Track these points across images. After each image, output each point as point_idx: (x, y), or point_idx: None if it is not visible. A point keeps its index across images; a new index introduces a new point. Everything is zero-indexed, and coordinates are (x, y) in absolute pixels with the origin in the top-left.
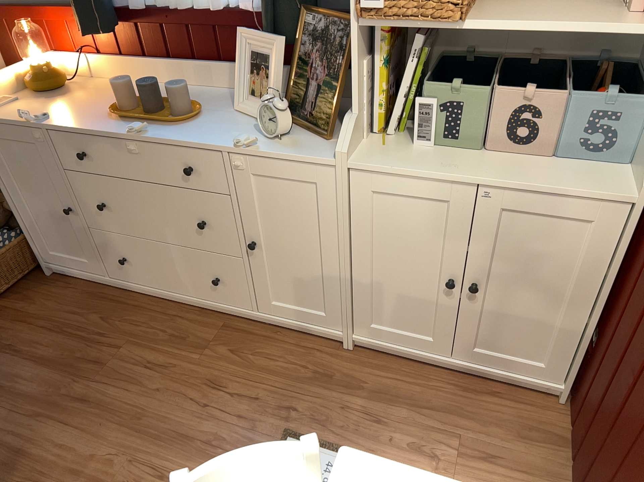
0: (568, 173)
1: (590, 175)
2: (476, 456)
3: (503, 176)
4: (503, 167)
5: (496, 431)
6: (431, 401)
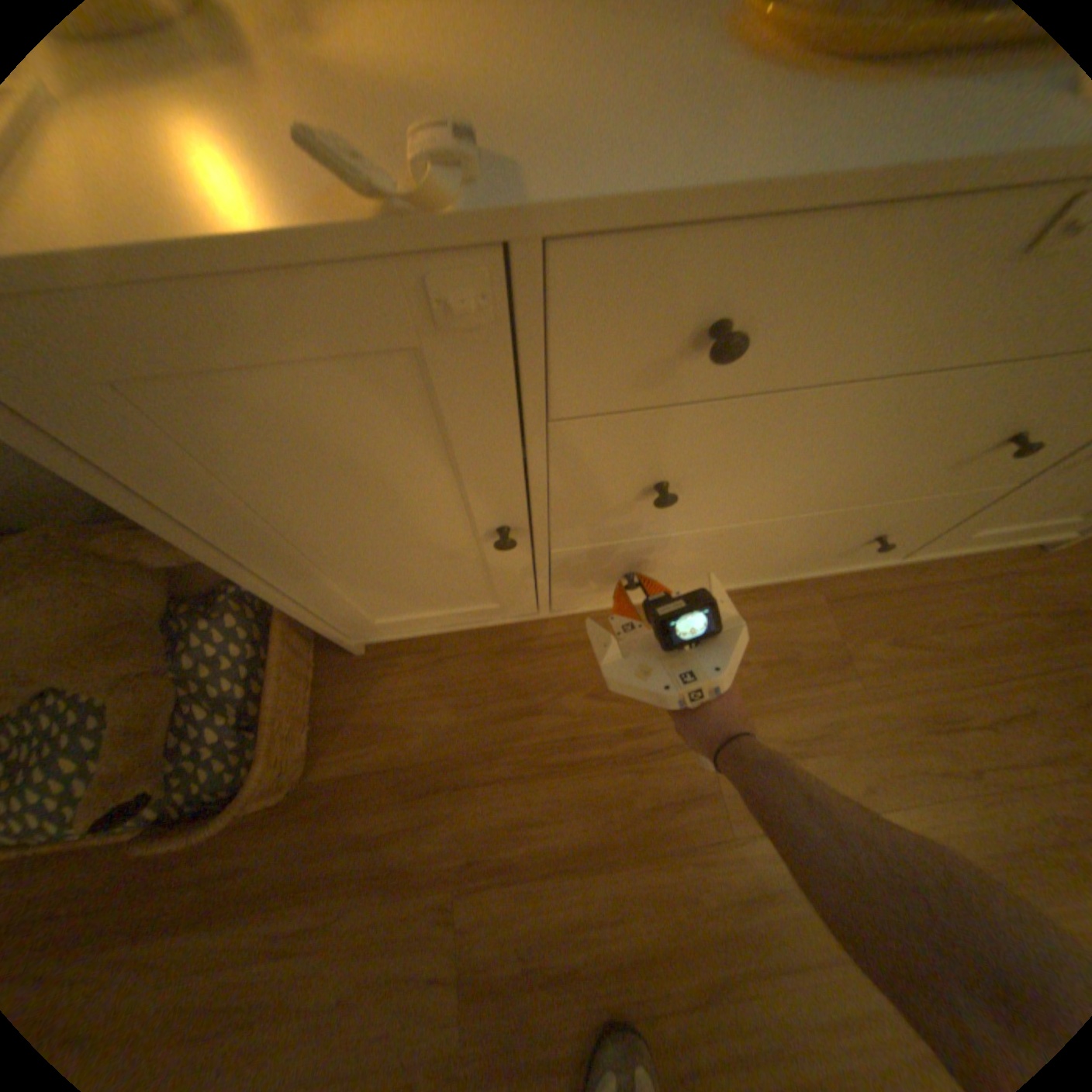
0: None
1: None
2: None
3: None
4: None
5: None
6: None
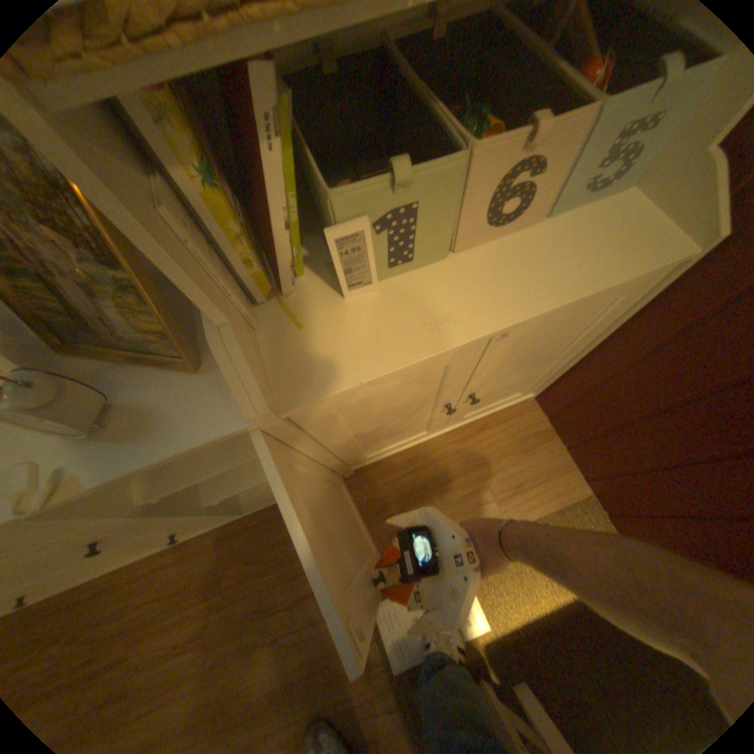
0: (592, 240)
1: (618, 228)
2: (513, 500)
3: (527, 299)
4: (508, 275)
5: (510, 464)
6: (450, 476)
